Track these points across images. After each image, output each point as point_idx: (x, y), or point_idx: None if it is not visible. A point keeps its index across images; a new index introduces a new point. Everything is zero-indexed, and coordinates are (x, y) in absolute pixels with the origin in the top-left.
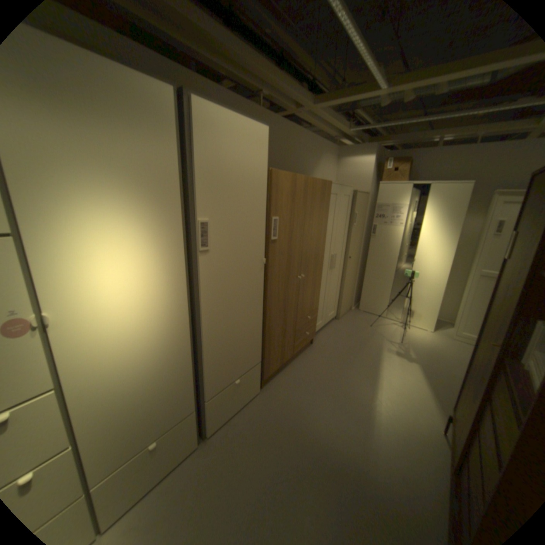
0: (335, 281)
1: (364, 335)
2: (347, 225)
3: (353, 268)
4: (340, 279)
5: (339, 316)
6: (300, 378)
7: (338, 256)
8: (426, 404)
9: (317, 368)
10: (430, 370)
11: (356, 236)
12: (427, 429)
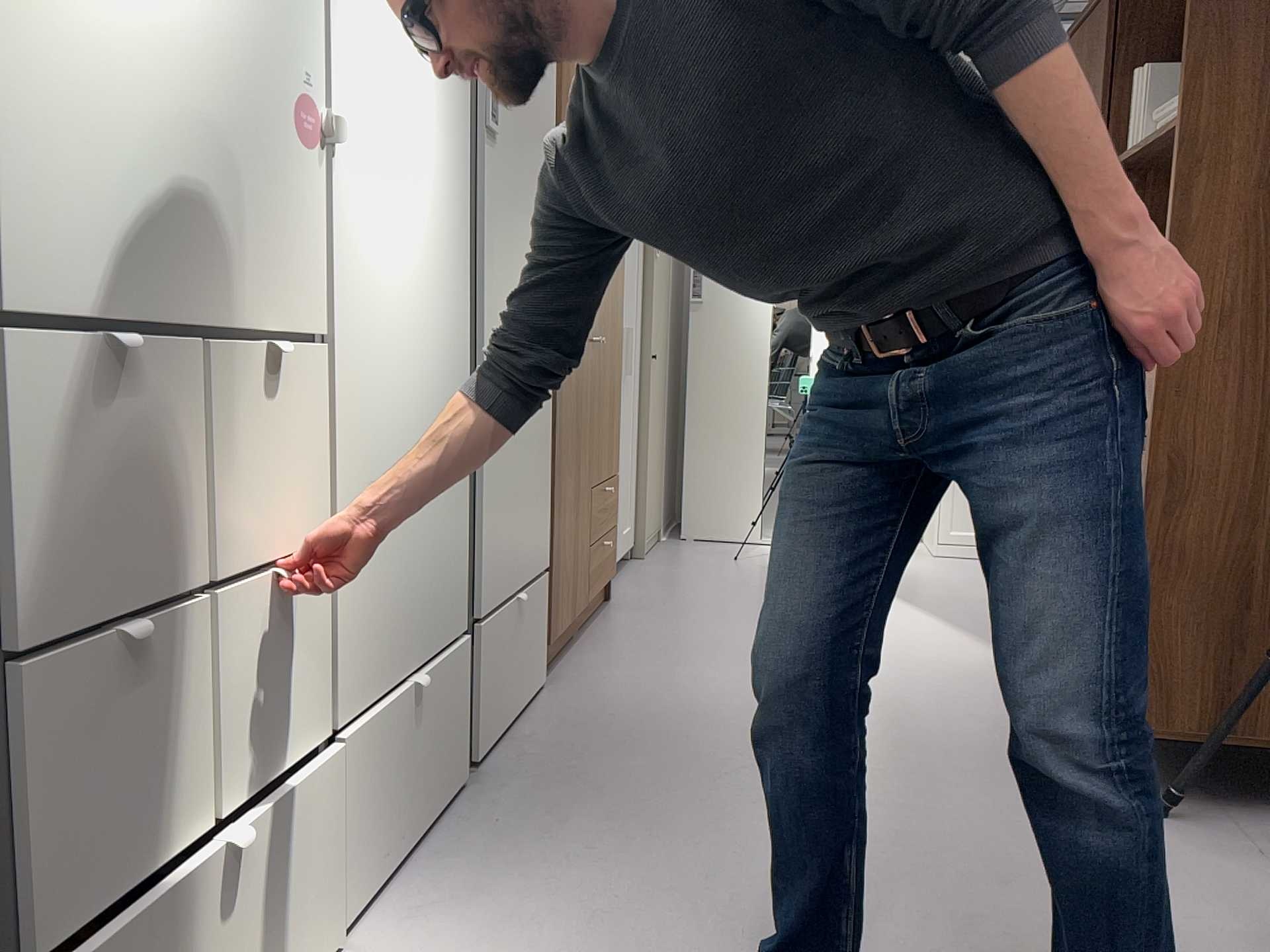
0: (629, 423)
1: (733, 574)
2: (642, 254)
3: (659, 397)
4: (636, 421)
5: (642, 548)
6: (631, 653)
7: (631, 343)
8: (945, 637)
9: (660, 633)
10: (919, 599)
11: (659, 292)
12: (970, 663)
